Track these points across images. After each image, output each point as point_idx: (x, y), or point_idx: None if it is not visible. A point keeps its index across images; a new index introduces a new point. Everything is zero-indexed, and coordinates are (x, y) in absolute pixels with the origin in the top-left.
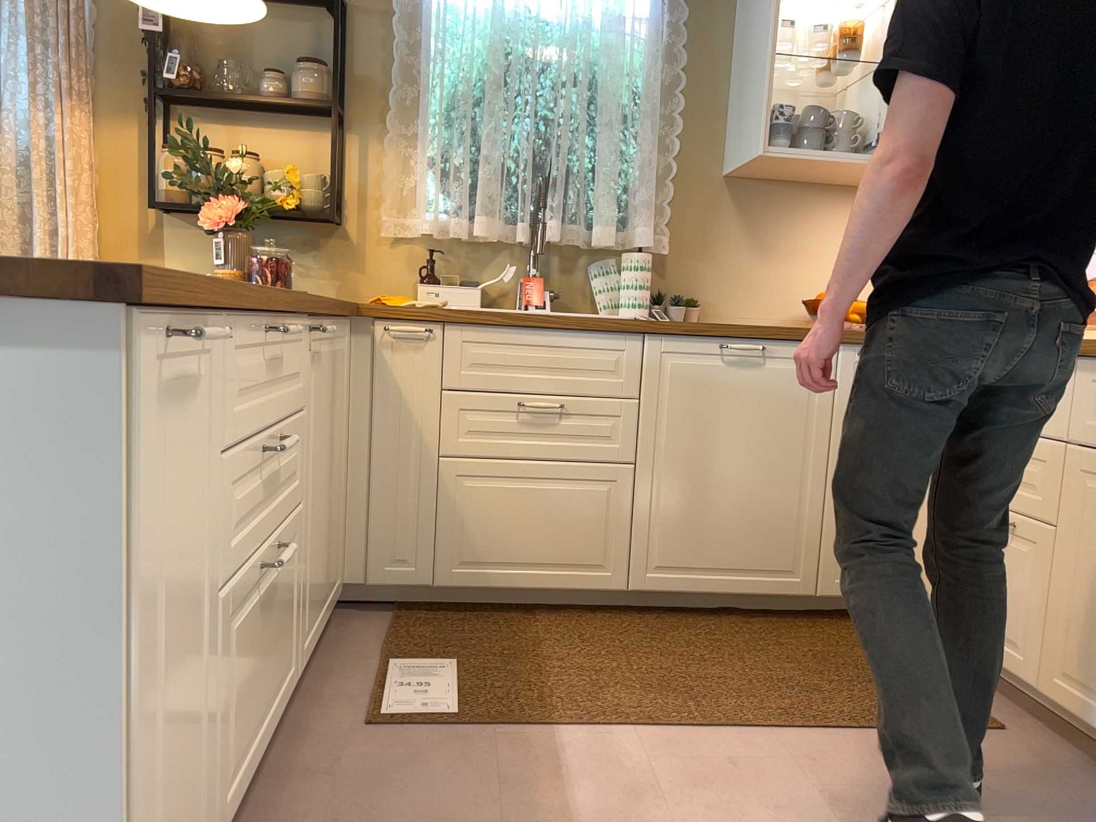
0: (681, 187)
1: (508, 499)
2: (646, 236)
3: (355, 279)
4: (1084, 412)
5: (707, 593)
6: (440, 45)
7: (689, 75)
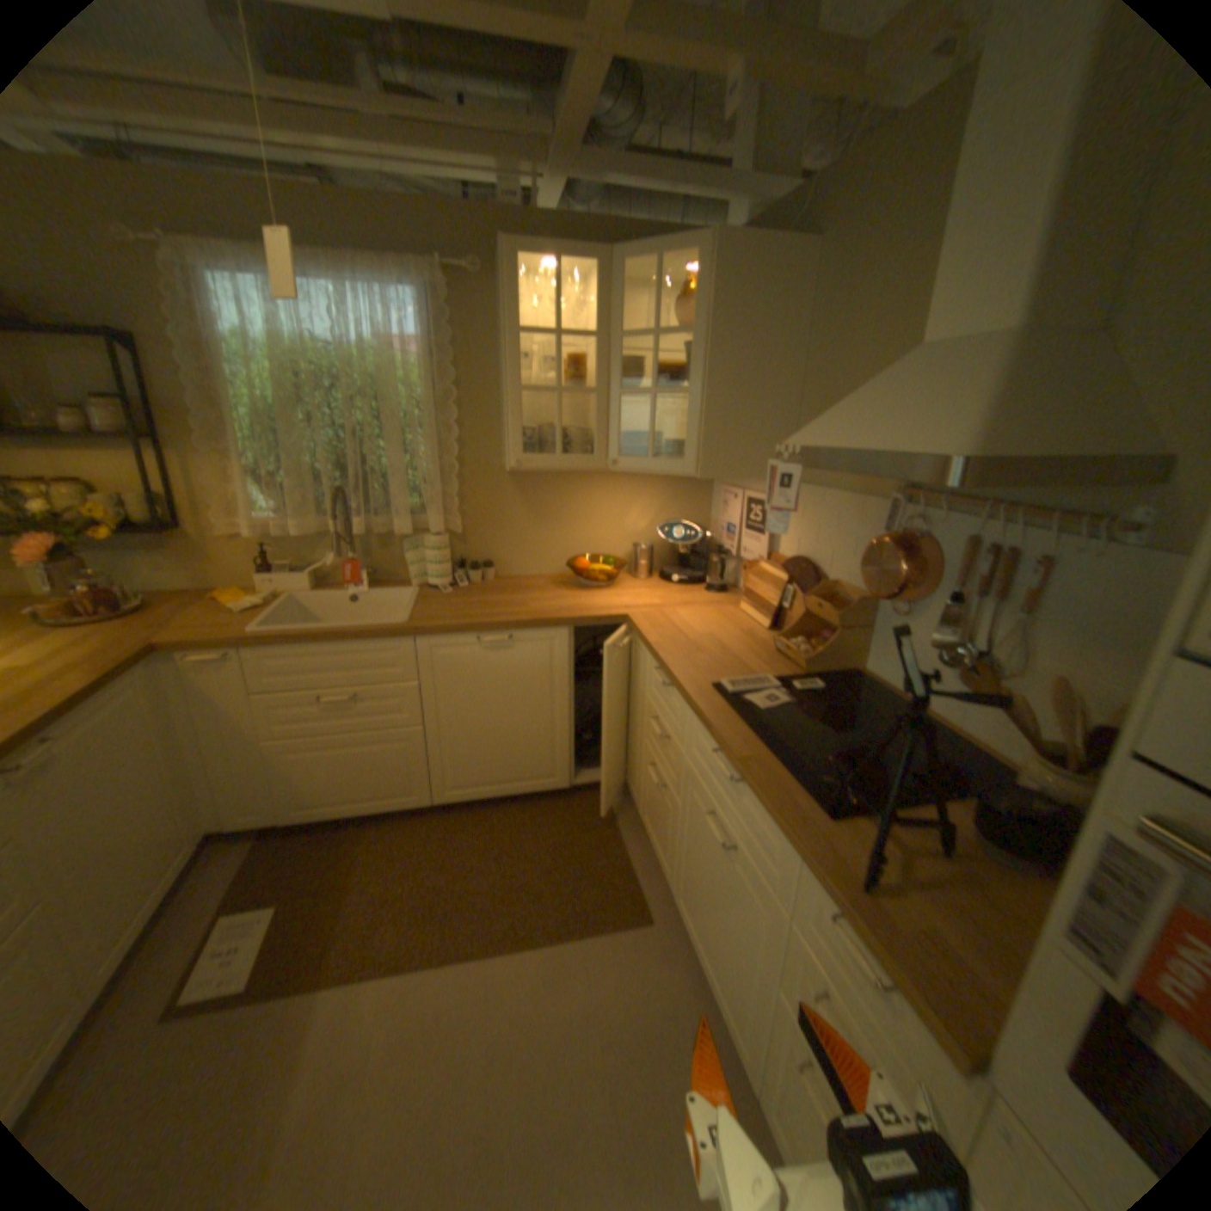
0: (468, 476)
1: (325, 762)
2: (436, 526)
3: (202, 568)
4: (691, 739)
5: (490, 797)
6: (225, 371)
7: (463, 383)
